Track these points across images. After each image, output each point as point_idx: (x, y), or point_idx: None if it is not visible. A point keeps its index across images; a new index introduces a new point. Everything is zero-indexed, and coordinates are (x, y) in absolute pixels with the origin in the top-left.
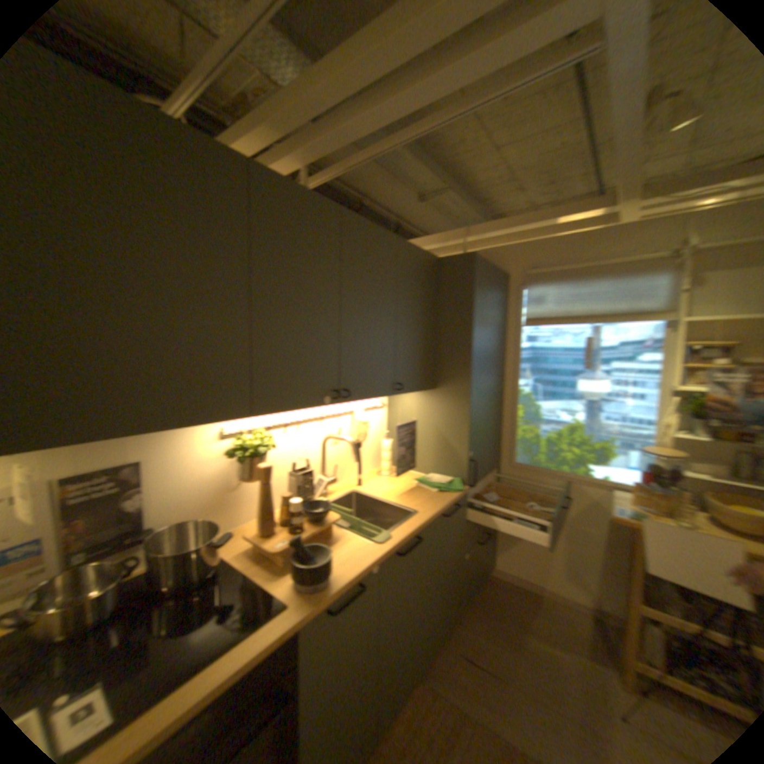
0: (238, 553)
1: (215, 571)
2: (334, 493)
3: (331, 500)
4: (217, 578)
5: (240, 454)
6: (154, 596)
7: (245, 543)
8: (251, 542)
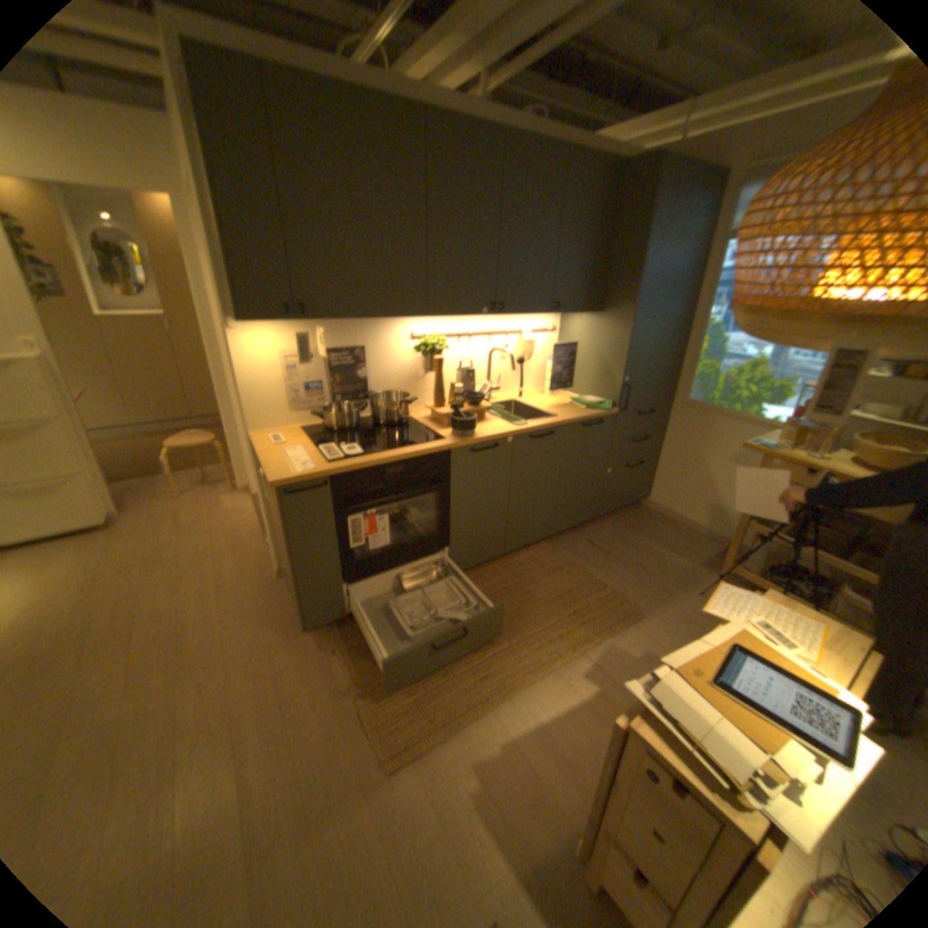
0: (419, 418)
1: (405, 423)
2: (495, 400)
3: (490, 403)
4: (406, 425)
5: (420, 350)
6: (373, 426)
7: (424, 415)
8: (427, 409)
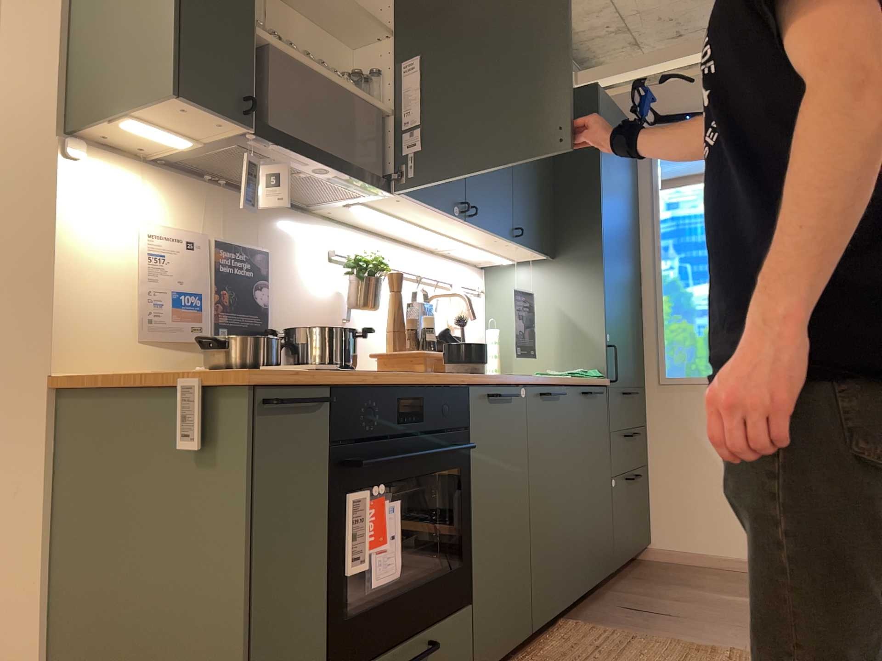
0: None
1: None
2: None
3: None
4: None
5: (361, 263)
6: None
7: None
8: (382, 354)
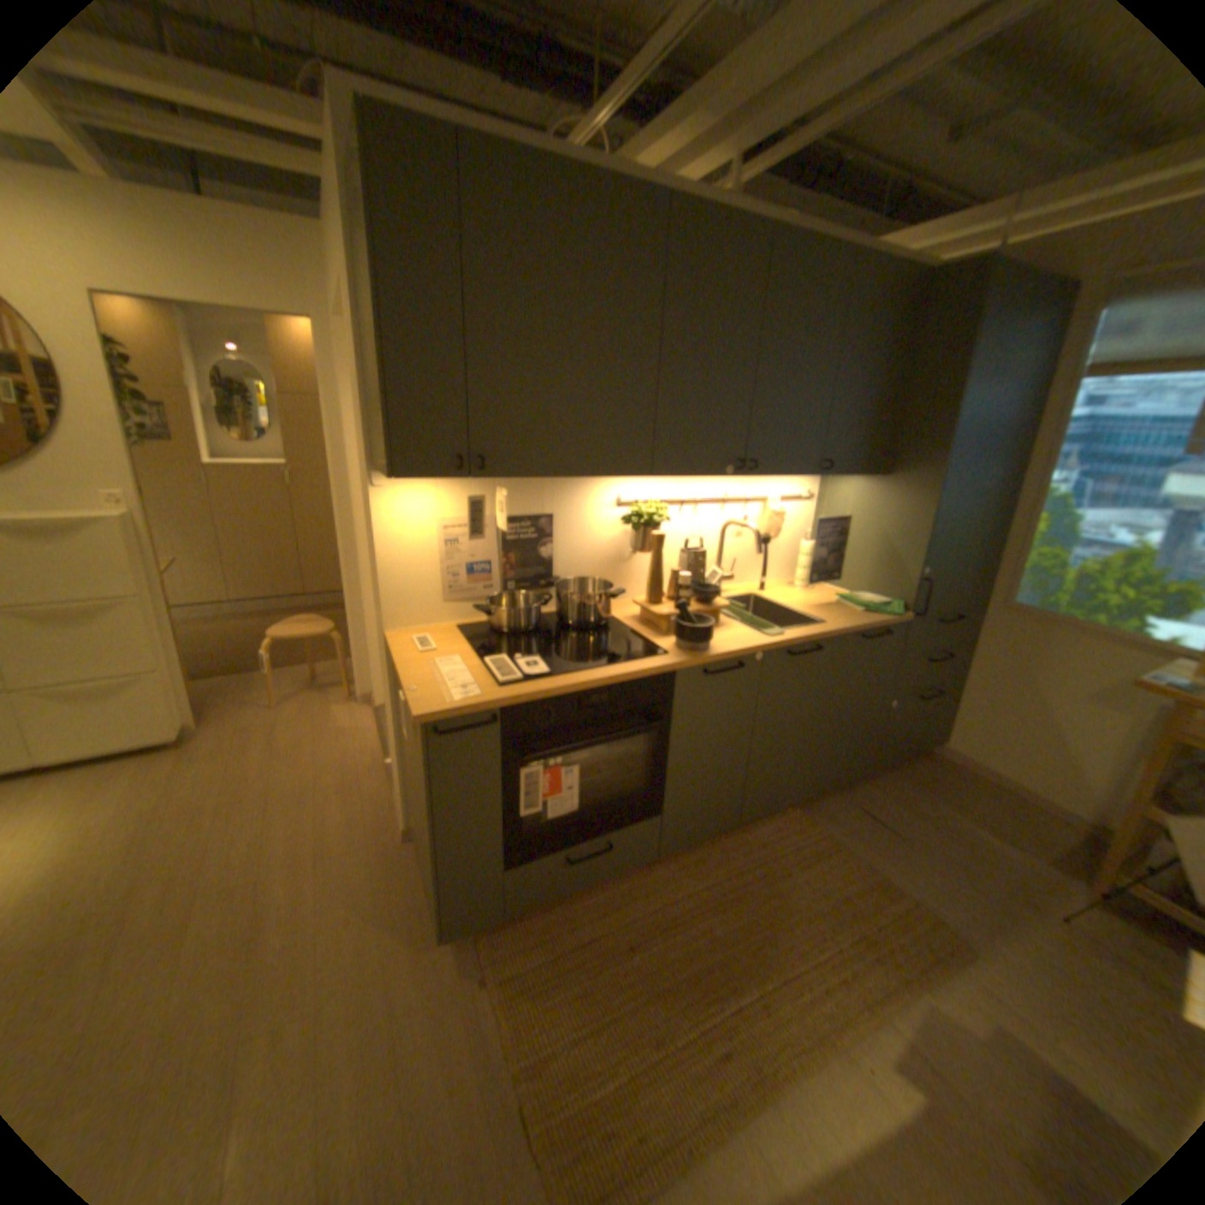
0: (623, 616)
1: (604, 623)
2: (726, 592)
3: (721, 596)
4: (606, 627)
5: (632, 521)
6: (560, 627)
7: (629, 611)
8: (636, 605)
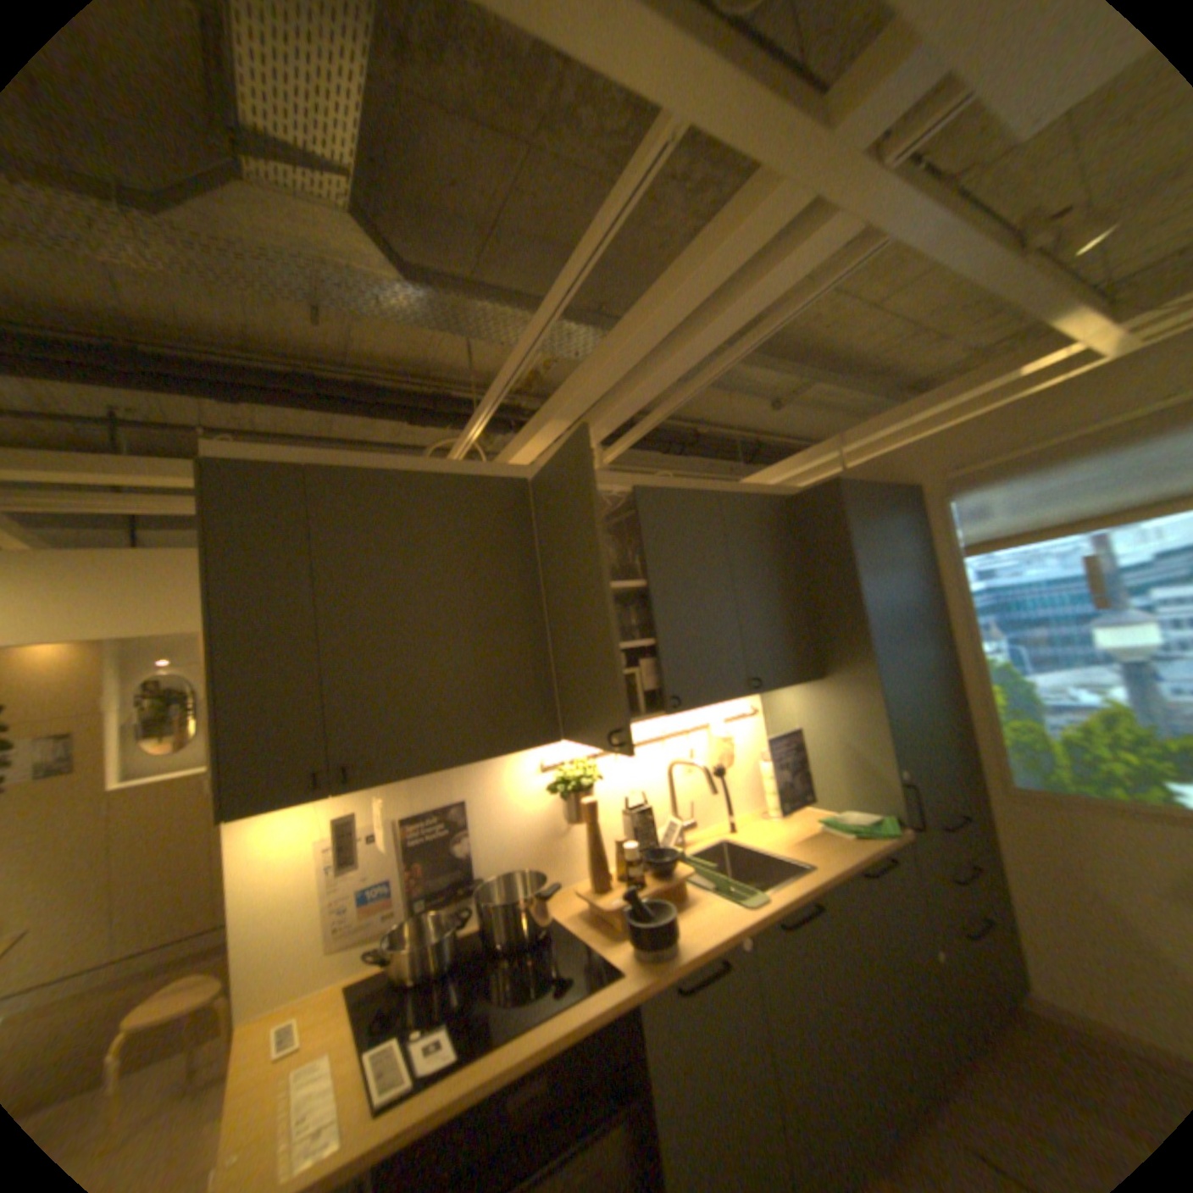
0: (572, 915)
1: (547, 933)
2: (696, 843)
3: (690, 853)
4: (549, 941)
5: (560, 789)
6: (487, 955)
7: (580, 904)
8: (583, 898)
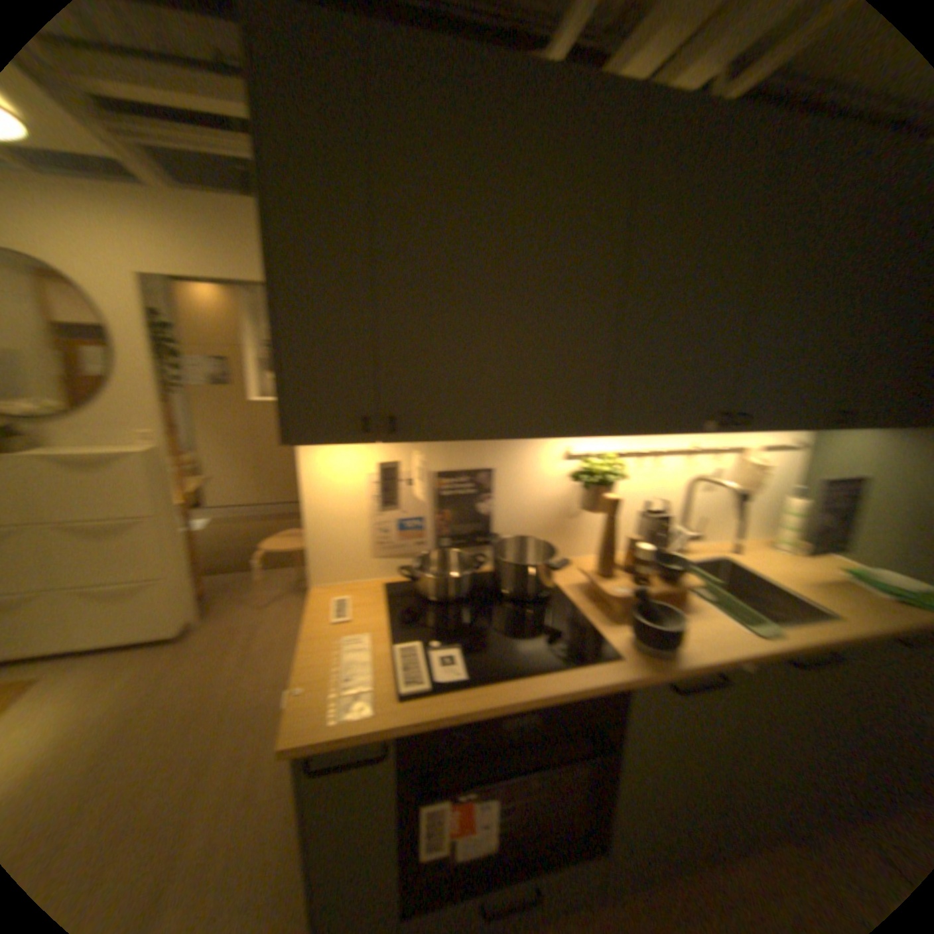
0: (572, 583)
1: (549, 592)
2: (696, 552)
3: (691, 560)
4: (551, 599)
5: (586, 478)
6: (497, 594)
7: (580, 576)
8: (588, 576)
